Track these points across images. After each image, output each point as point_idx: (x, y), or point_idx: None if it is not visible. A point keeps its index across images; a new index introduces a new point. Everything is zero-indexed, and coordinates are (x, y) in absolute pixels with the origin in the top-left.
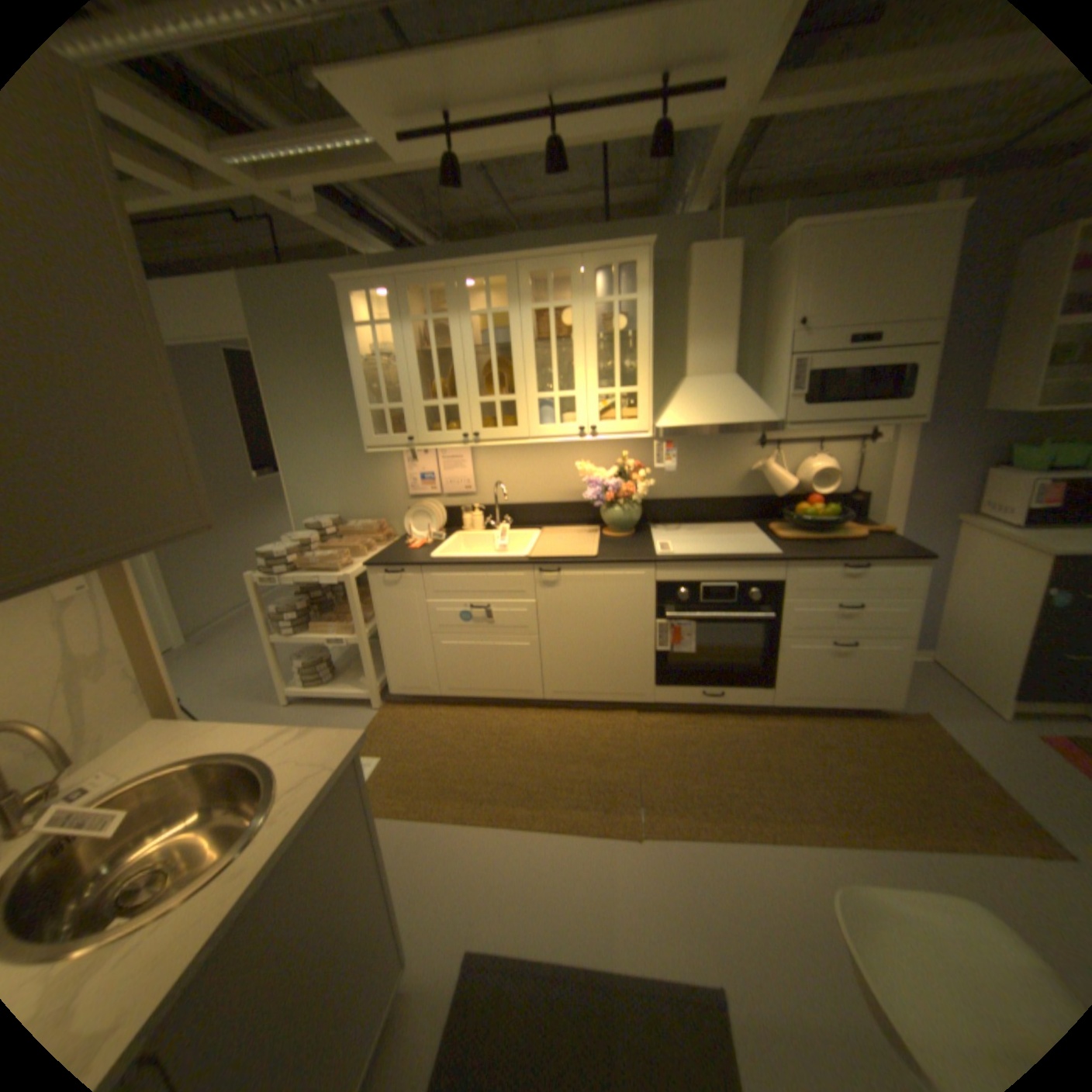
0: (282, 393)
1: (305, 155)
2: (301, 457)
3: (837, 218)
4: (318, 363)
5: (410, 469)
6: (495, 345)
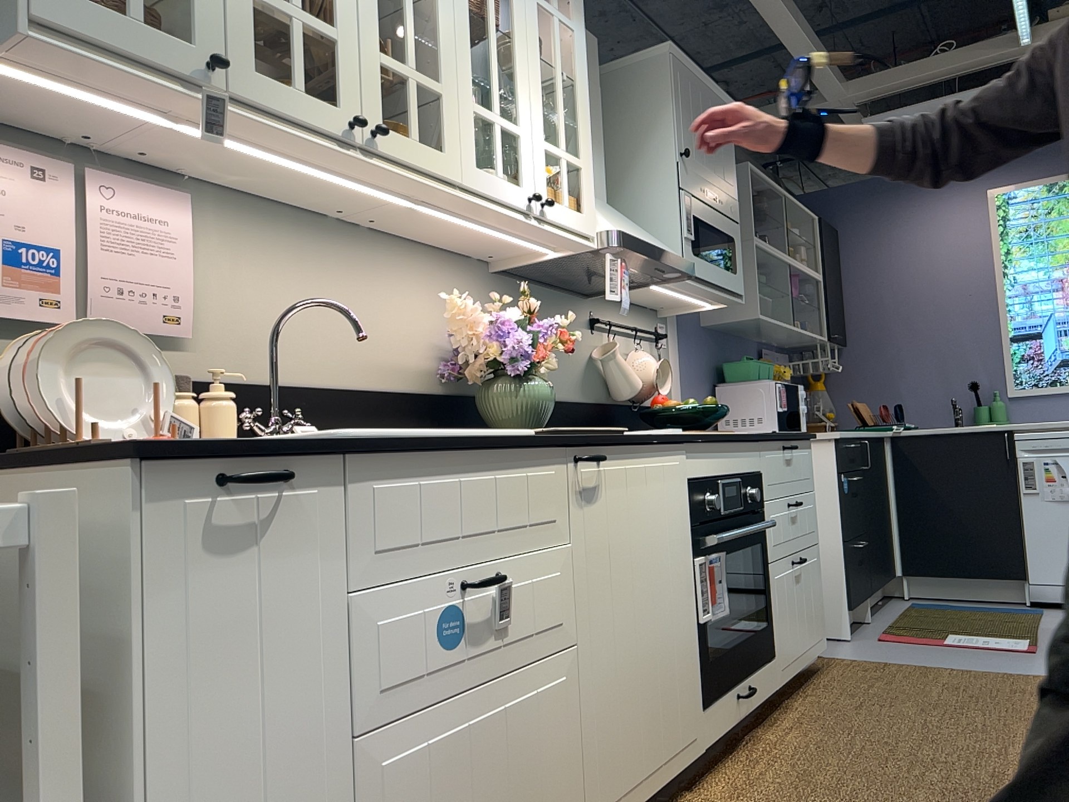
0: None
1: None
2: None
3: (688, 63)
4: None
5: None
6: None
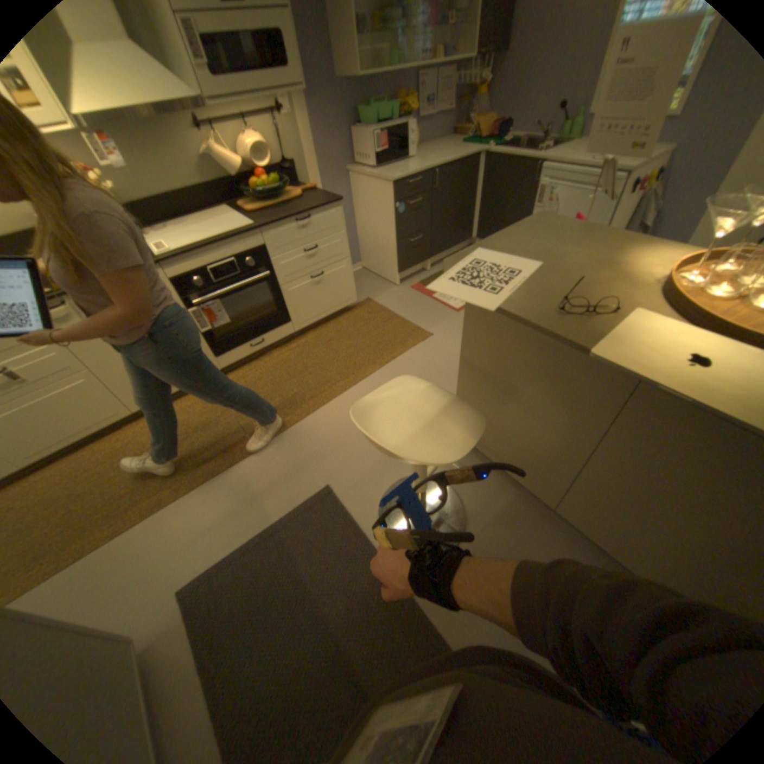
0: None
1: None
2: None
3: None
4: None
5: None
6: None
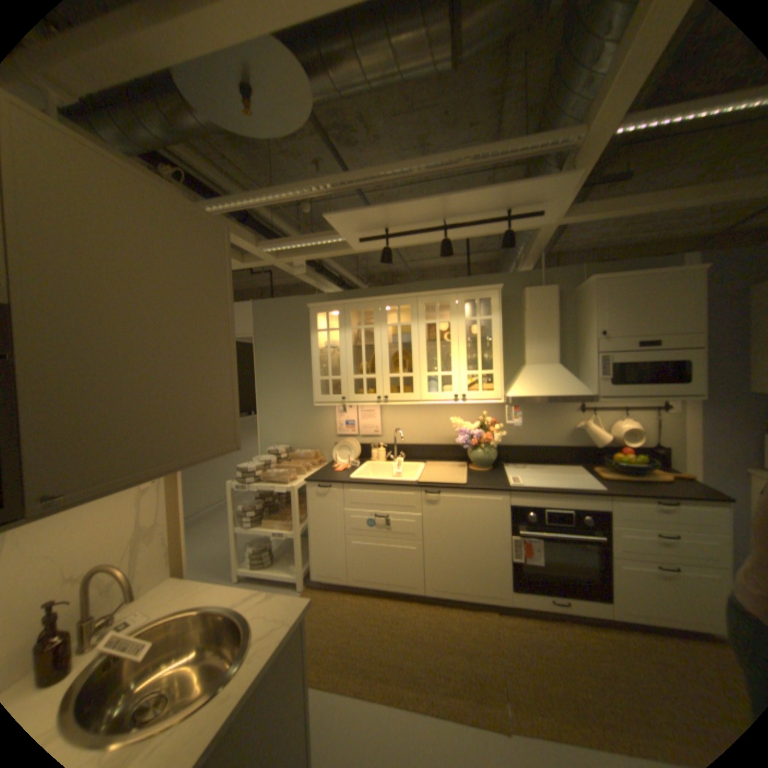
0: (267, 368)
1: (305, 247)
2: (272, 407)
3: (620, 275)
4: (291, 352)
5: (340, 418)
6: (400, 344)
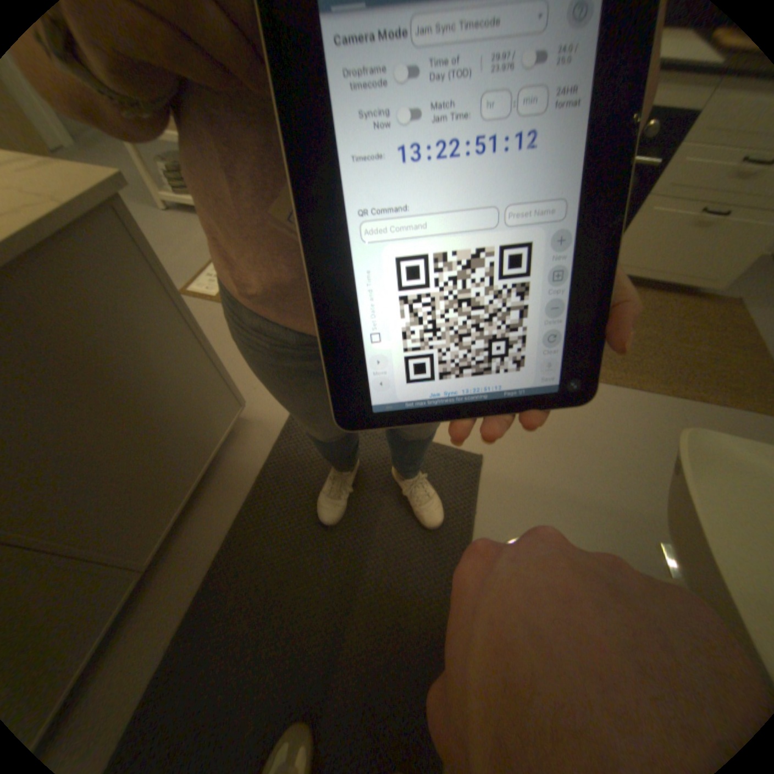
0: None
1: None
2: None
3: None
4: None
5: None
6: None
